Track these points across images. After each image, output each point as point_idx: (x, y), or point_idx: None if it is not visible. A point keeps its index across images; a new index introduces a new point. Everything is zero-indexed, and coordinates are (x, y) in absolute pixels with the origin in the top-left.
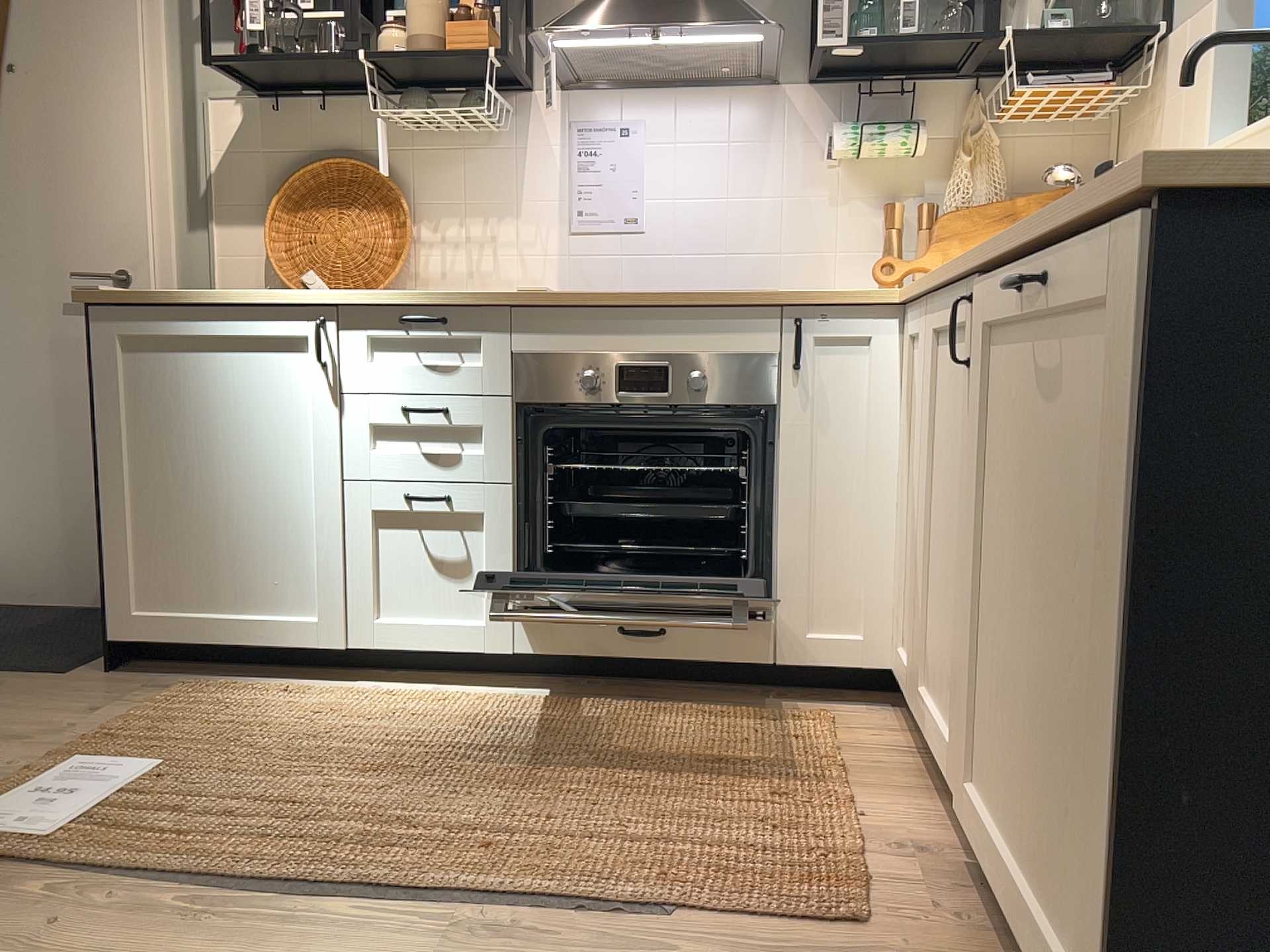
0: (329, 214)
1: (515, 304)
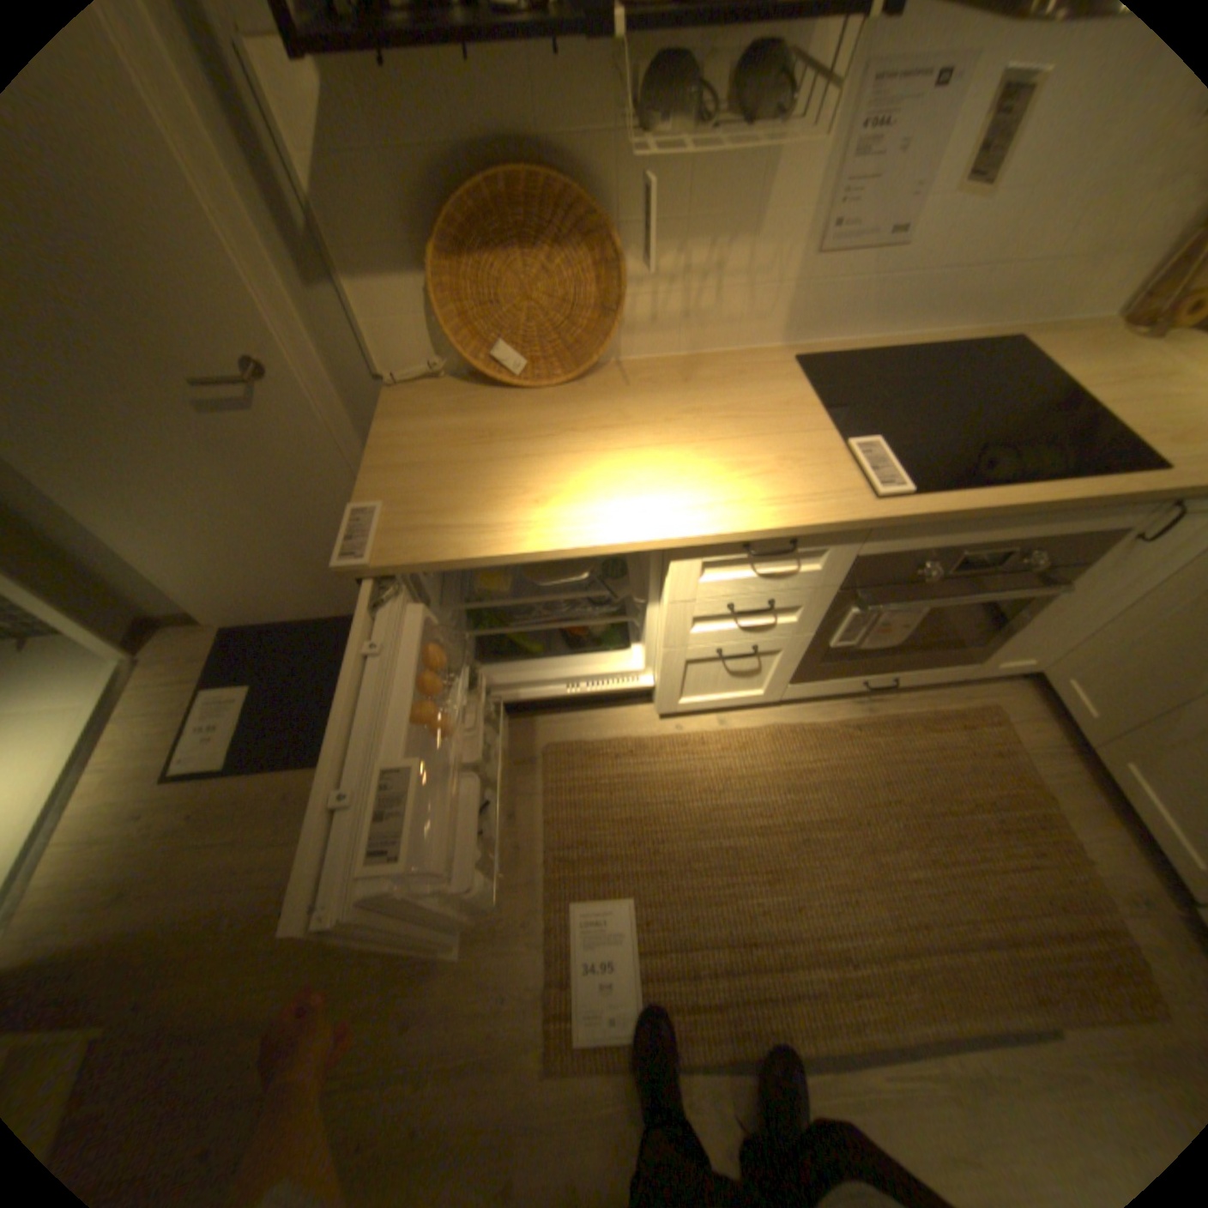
0: (510, 253)
1: (884, 522)
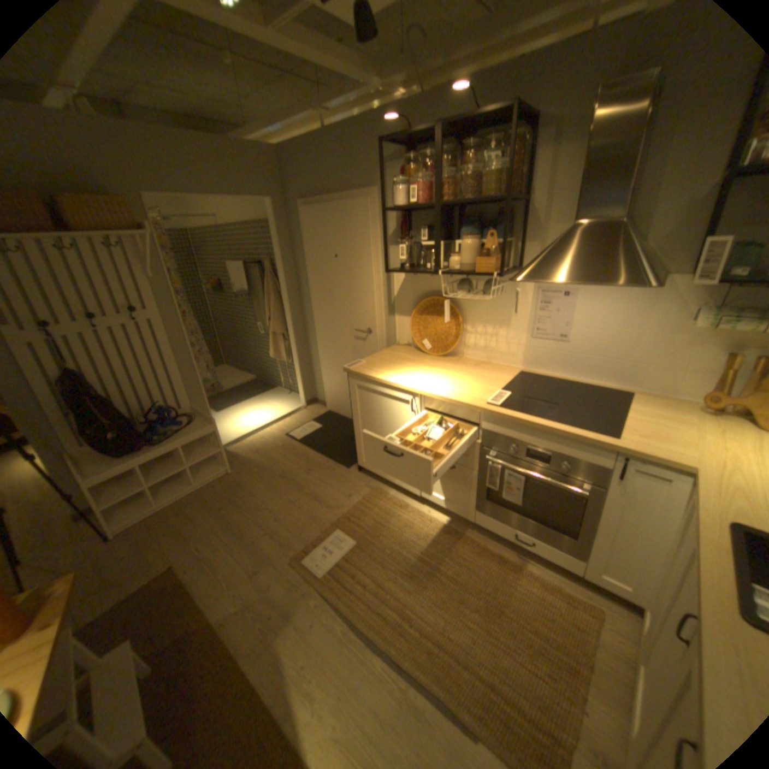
0: (433, 318)
1: (484, 412)
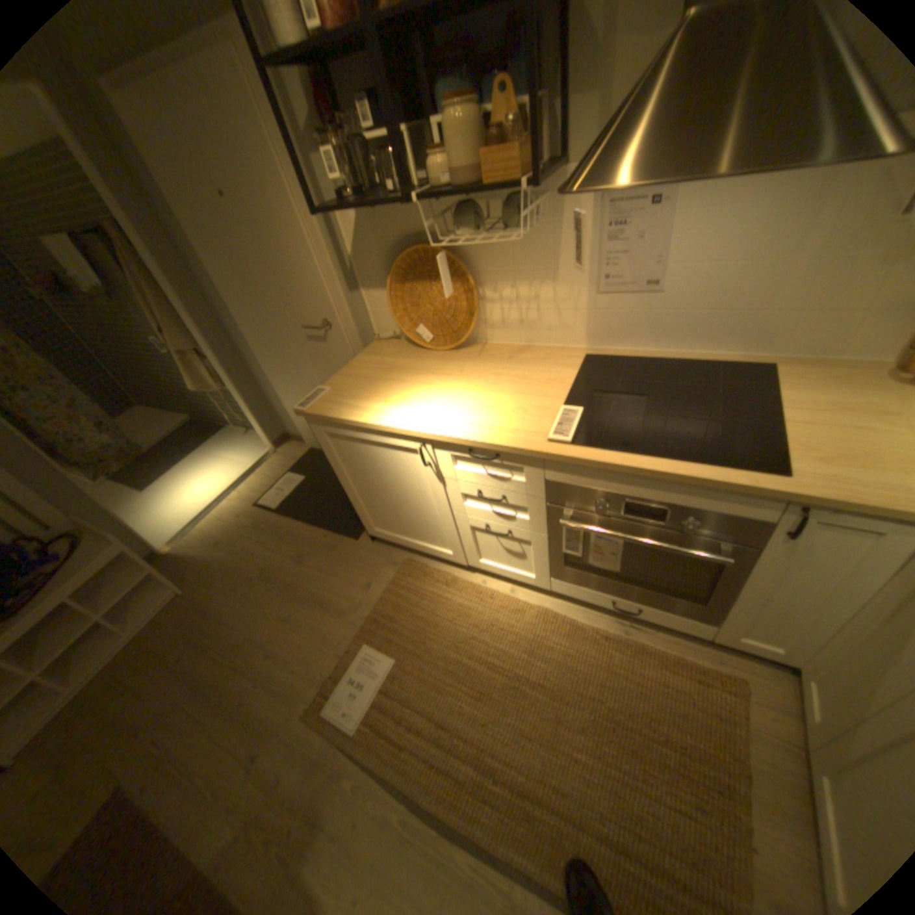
0: (424, 284)
1: (546, 457)
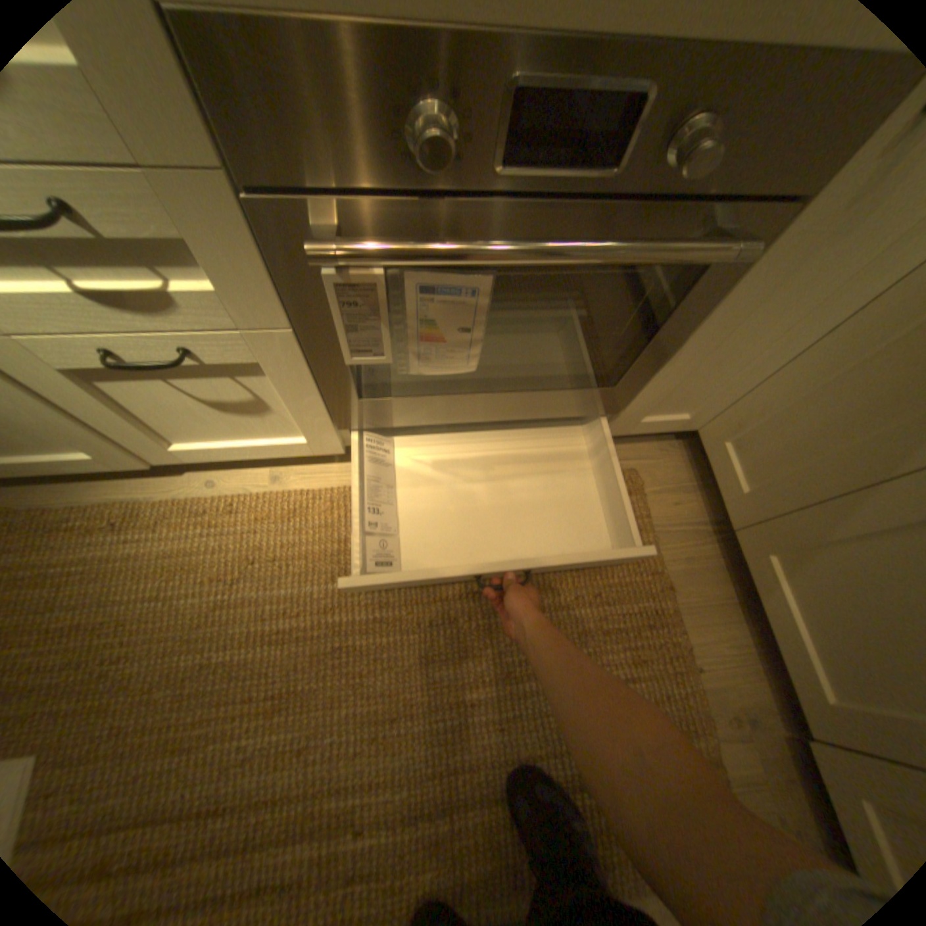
0: None
1: None
